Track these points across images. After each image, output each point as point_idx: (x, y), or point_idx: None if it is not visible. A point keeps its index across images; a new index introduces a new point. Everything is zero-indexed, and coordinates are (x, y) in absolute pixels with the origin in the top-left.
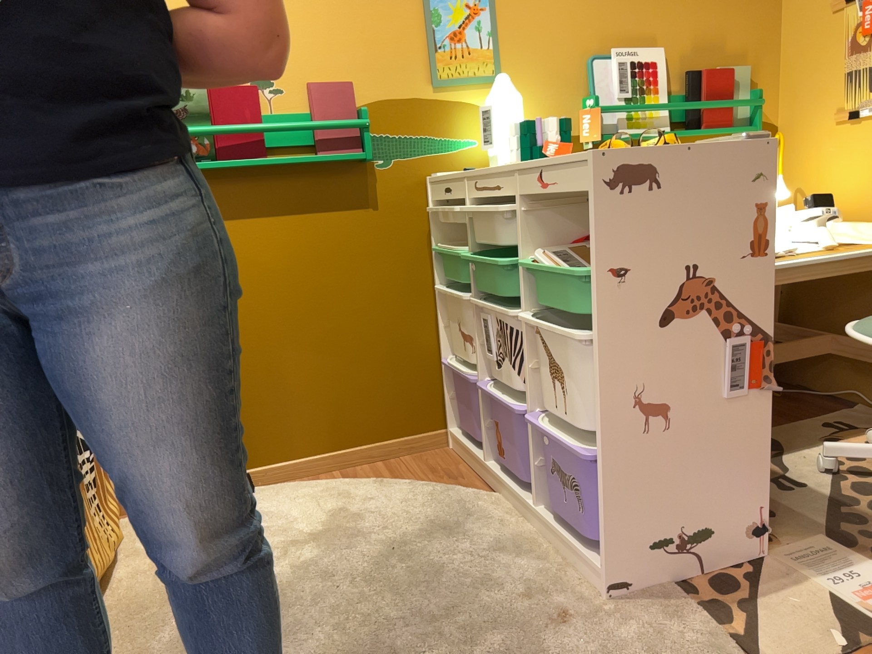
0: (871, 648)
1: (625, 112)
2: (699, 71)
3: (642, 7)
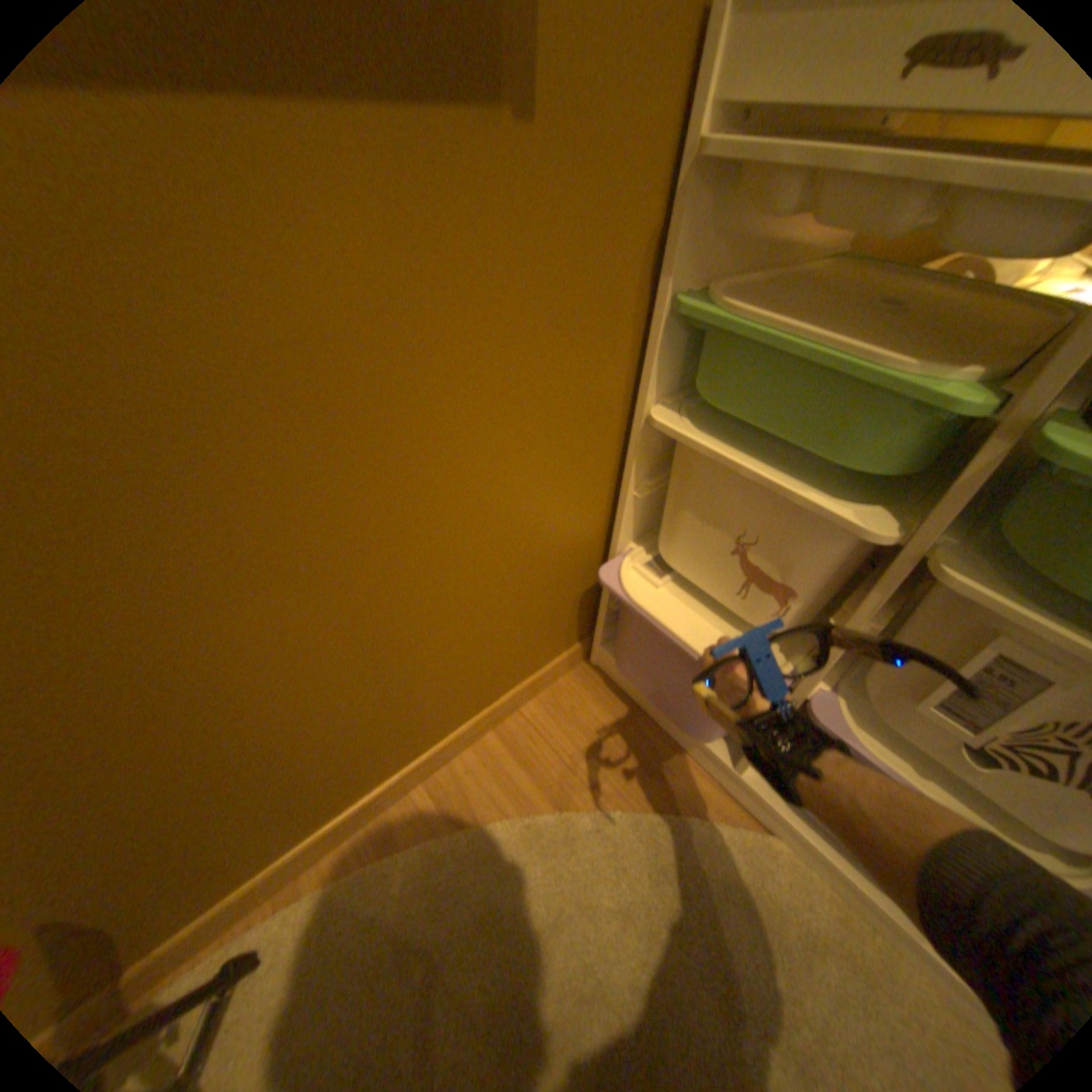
0: None
1: None
2: None
3: None
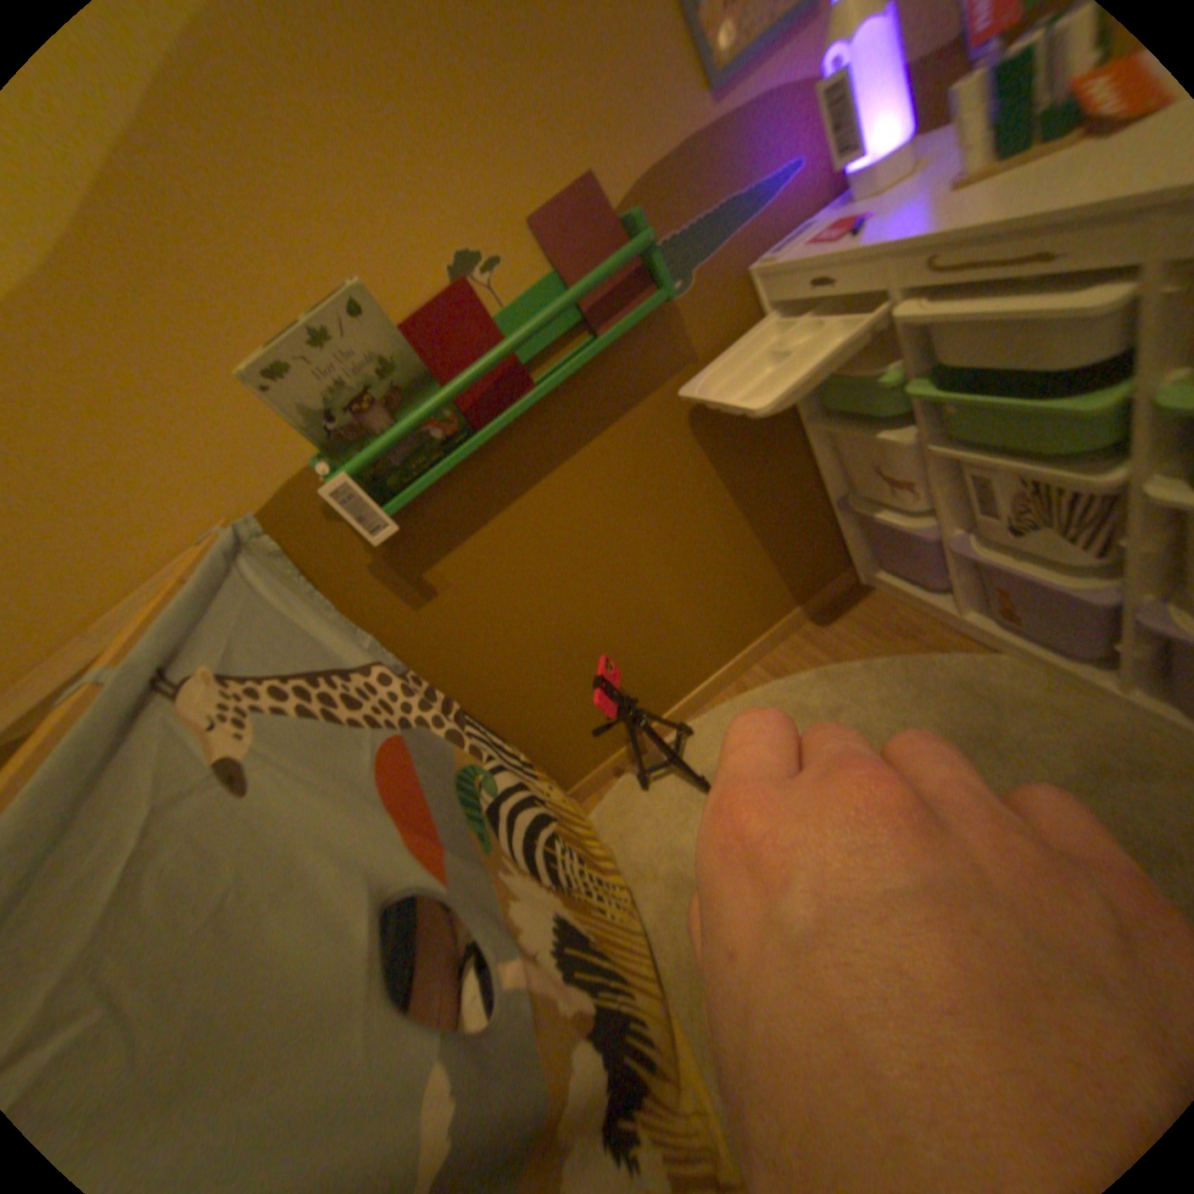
0: None
1: None
2: None
3: None
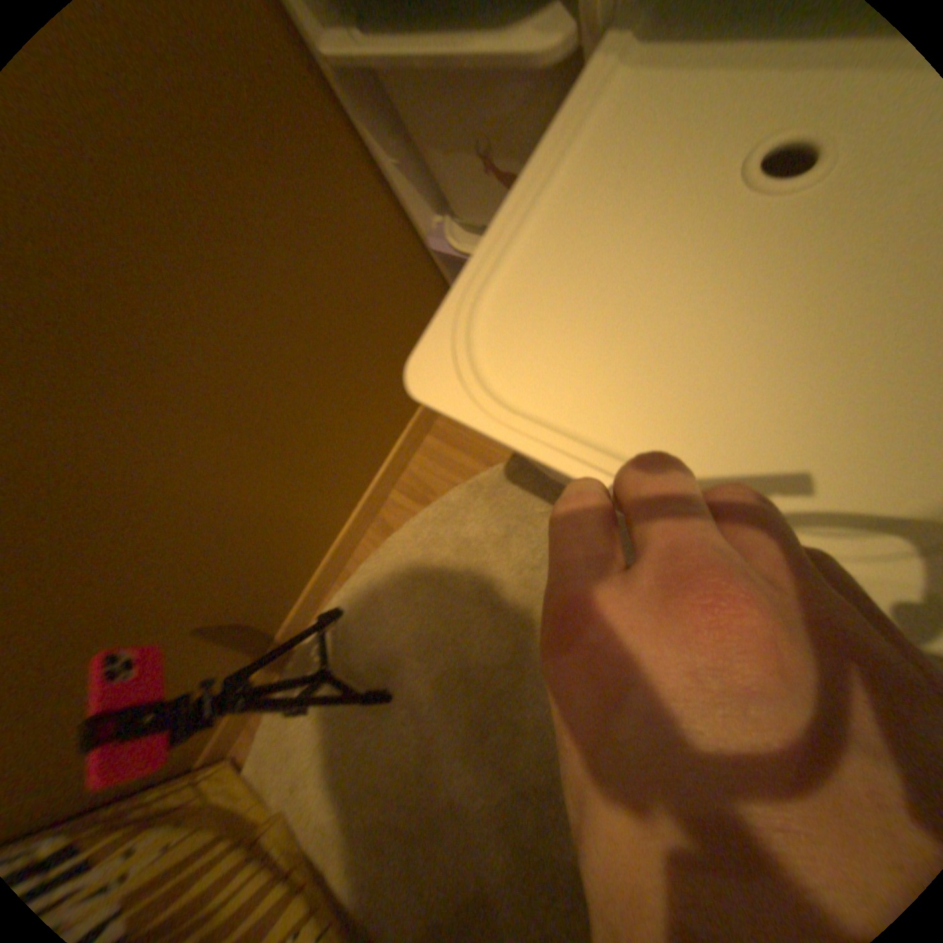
0: None
1: None
2: None
3: None
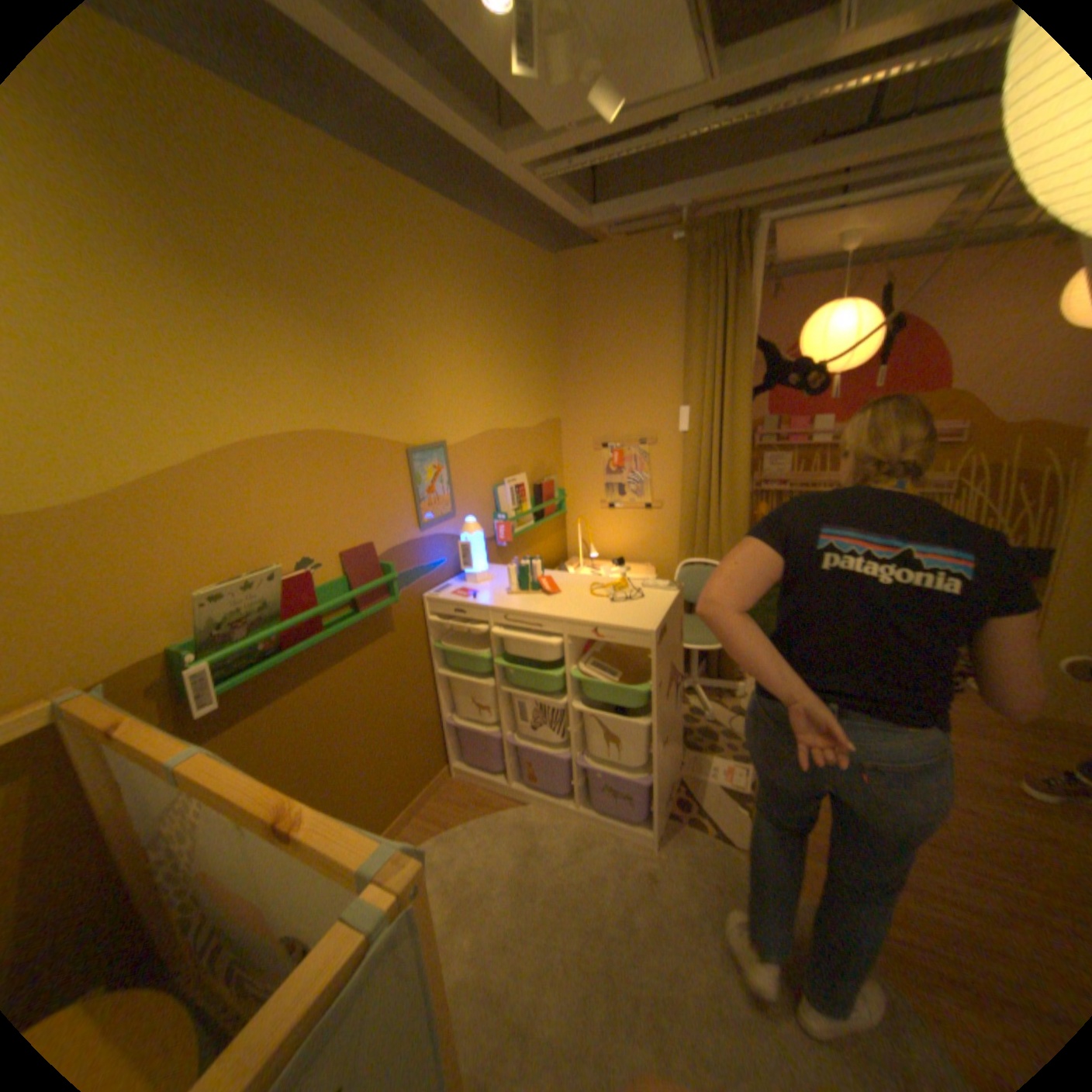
0: (751, 805)
1: (515, 518)
2: (540, 484)
3: (512, 449)
